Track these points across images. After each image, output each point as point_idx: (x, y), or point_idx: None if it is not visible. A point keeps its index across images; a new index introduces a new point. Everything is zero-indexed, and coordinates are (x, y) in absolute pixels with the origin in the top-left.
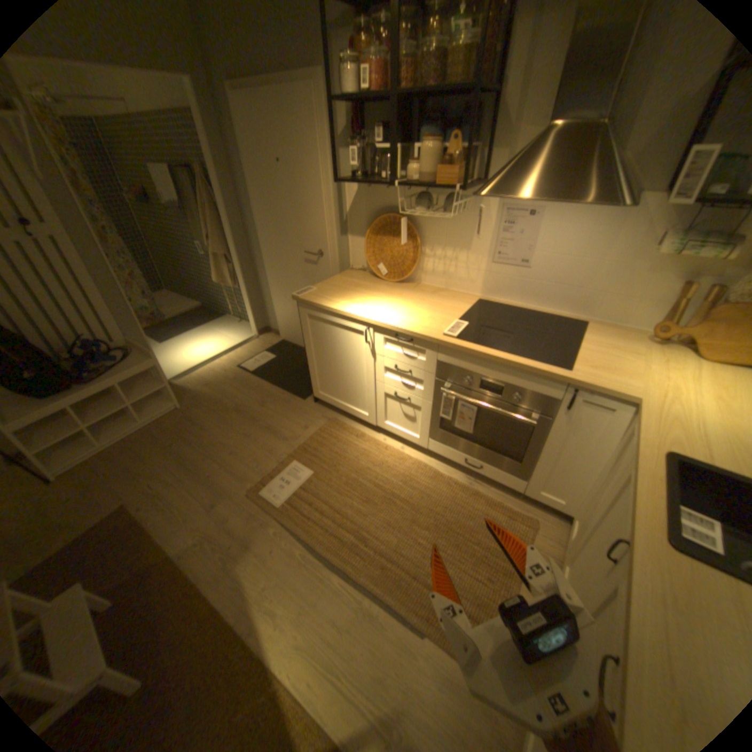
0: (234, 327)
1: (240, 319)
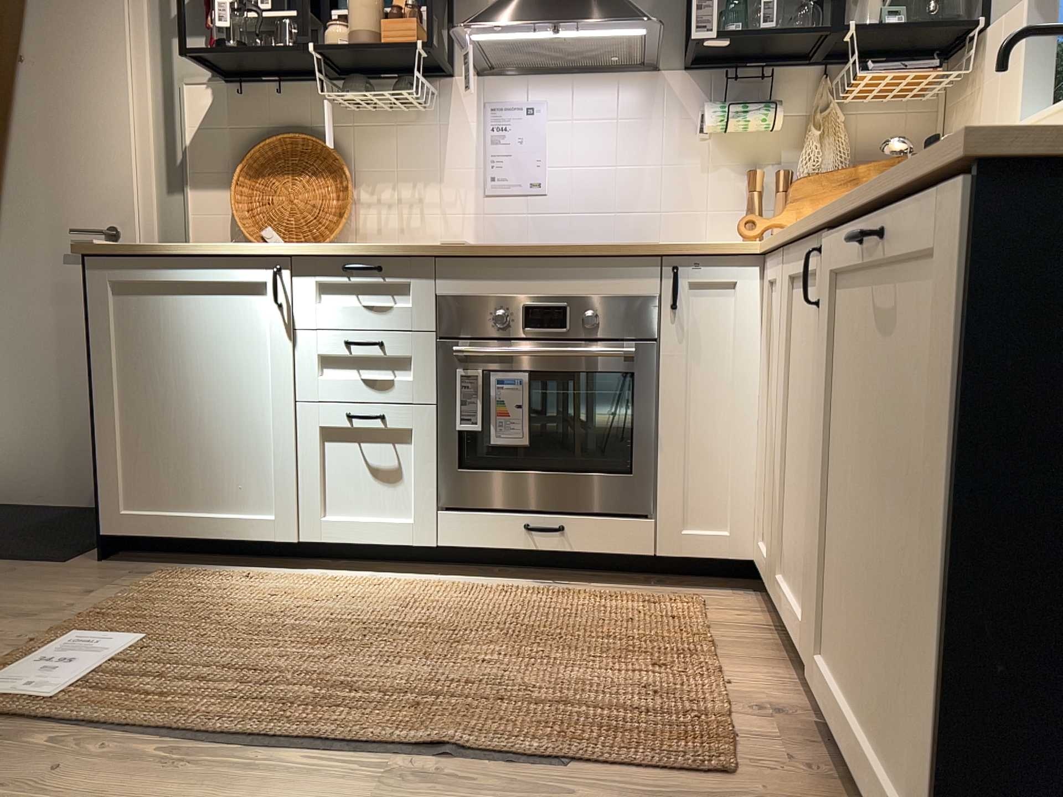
0: None
1: None
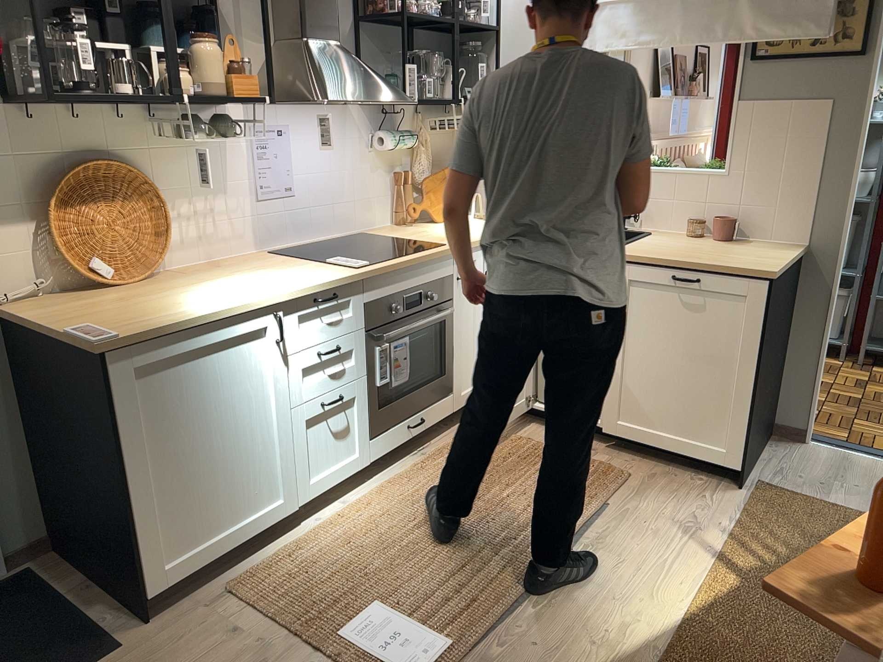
0: None
1: None
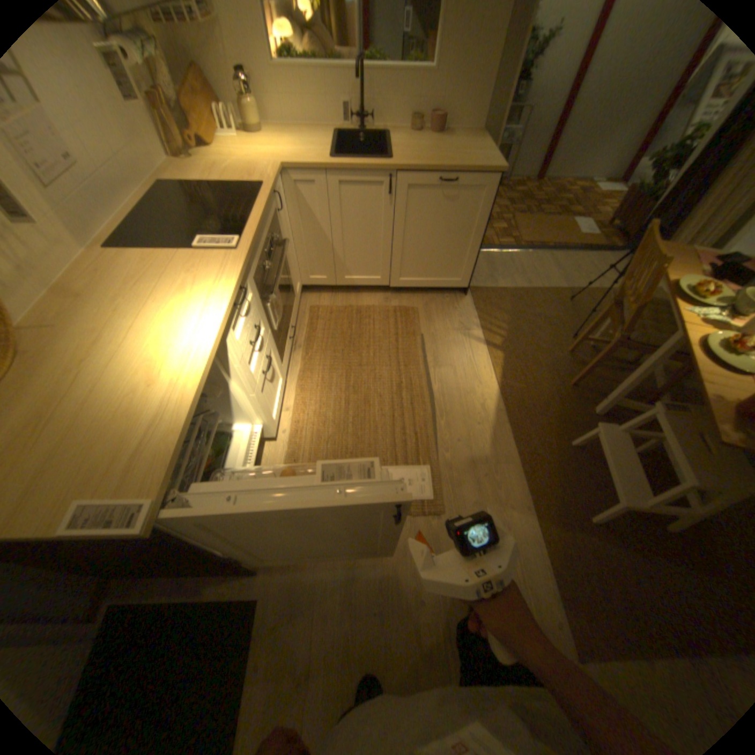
0: None
1: None
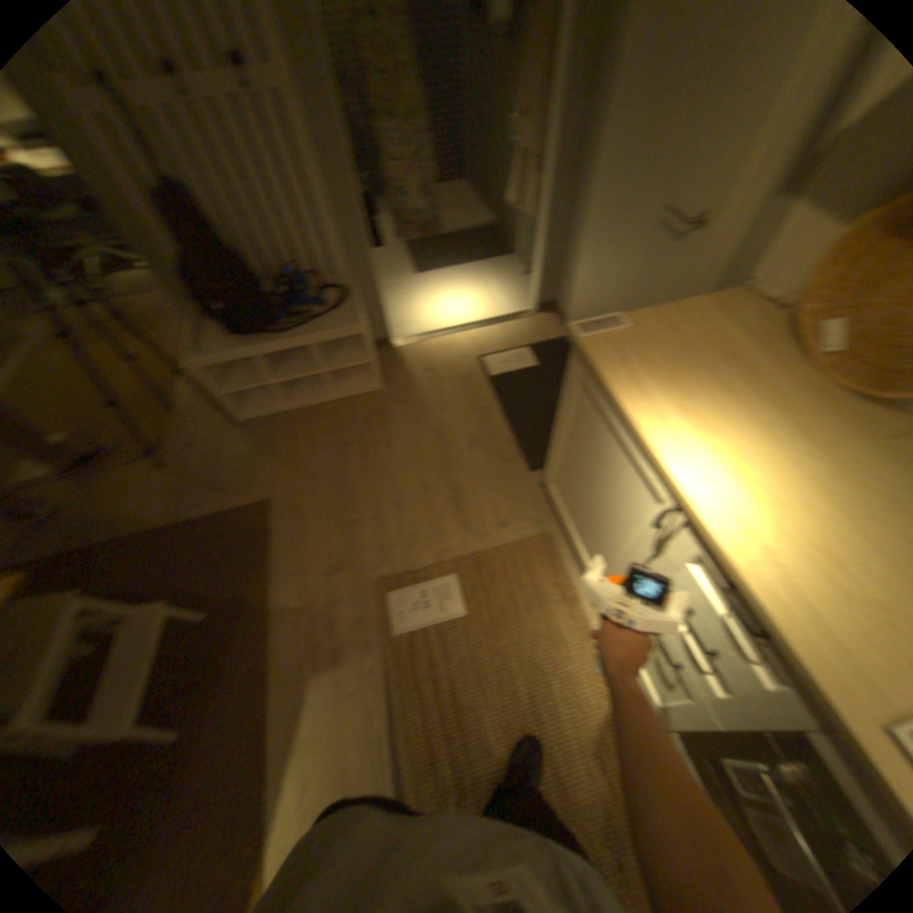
0: (509, 283)
1: (524, 270)
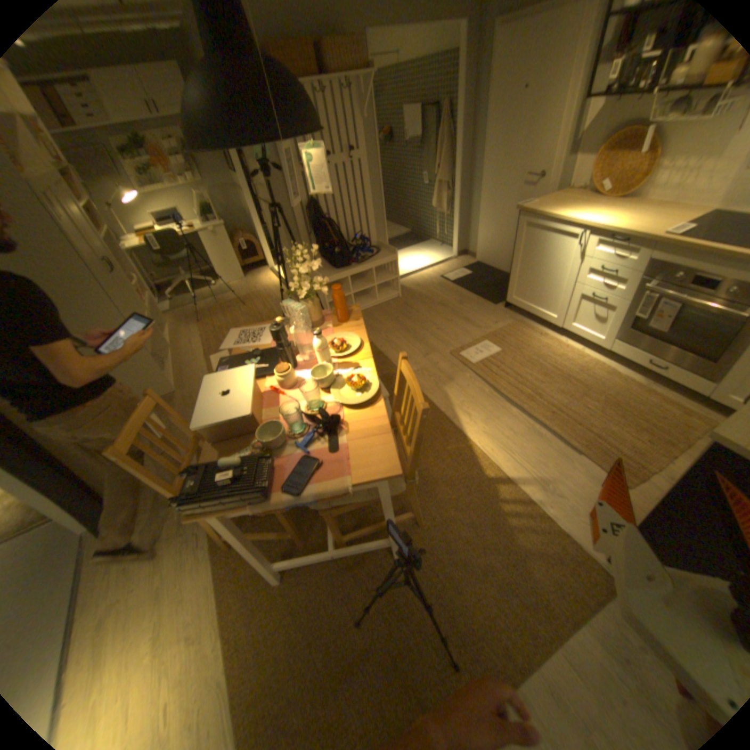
0: (437, 249)
1: (441, 243)
